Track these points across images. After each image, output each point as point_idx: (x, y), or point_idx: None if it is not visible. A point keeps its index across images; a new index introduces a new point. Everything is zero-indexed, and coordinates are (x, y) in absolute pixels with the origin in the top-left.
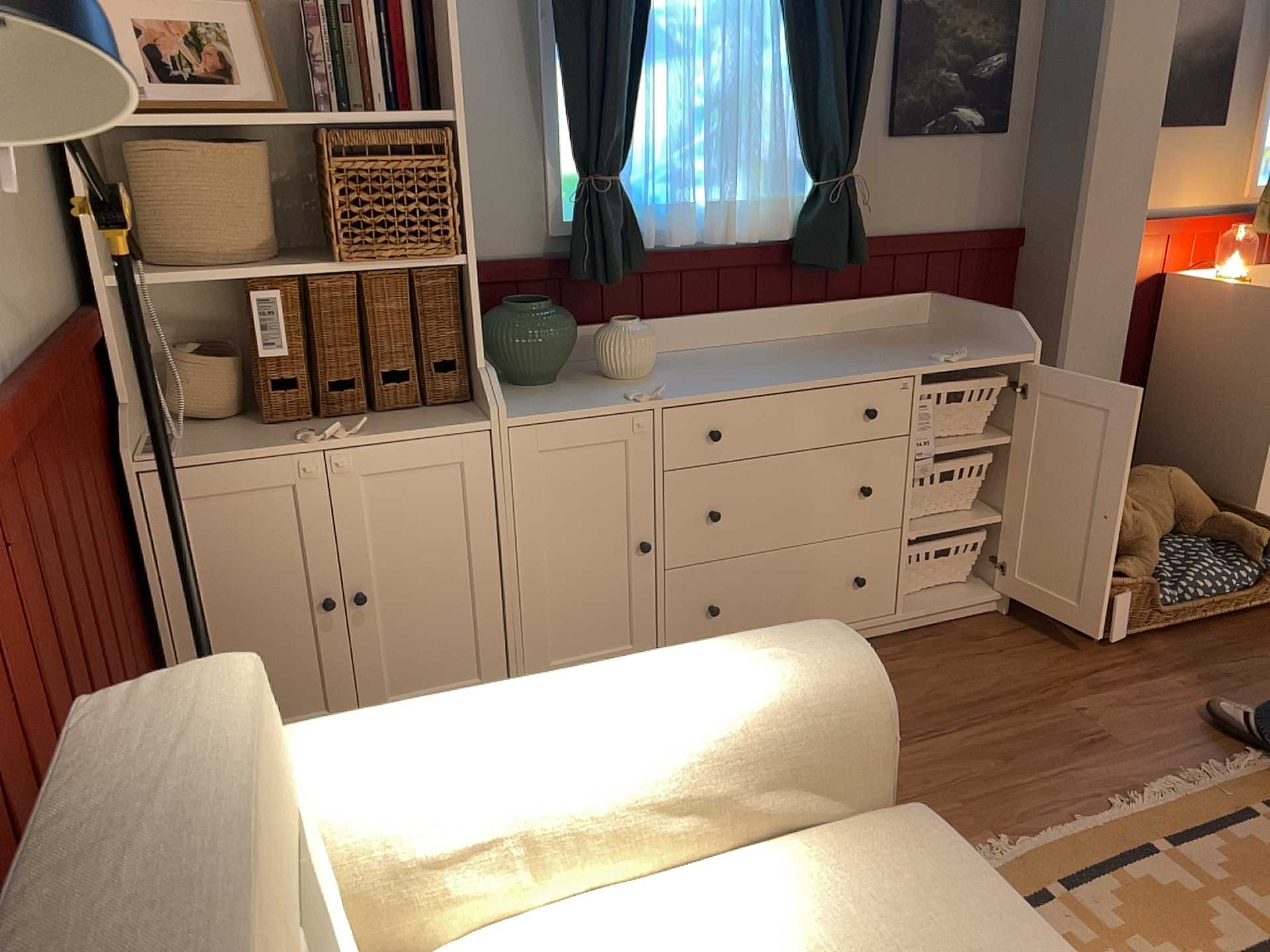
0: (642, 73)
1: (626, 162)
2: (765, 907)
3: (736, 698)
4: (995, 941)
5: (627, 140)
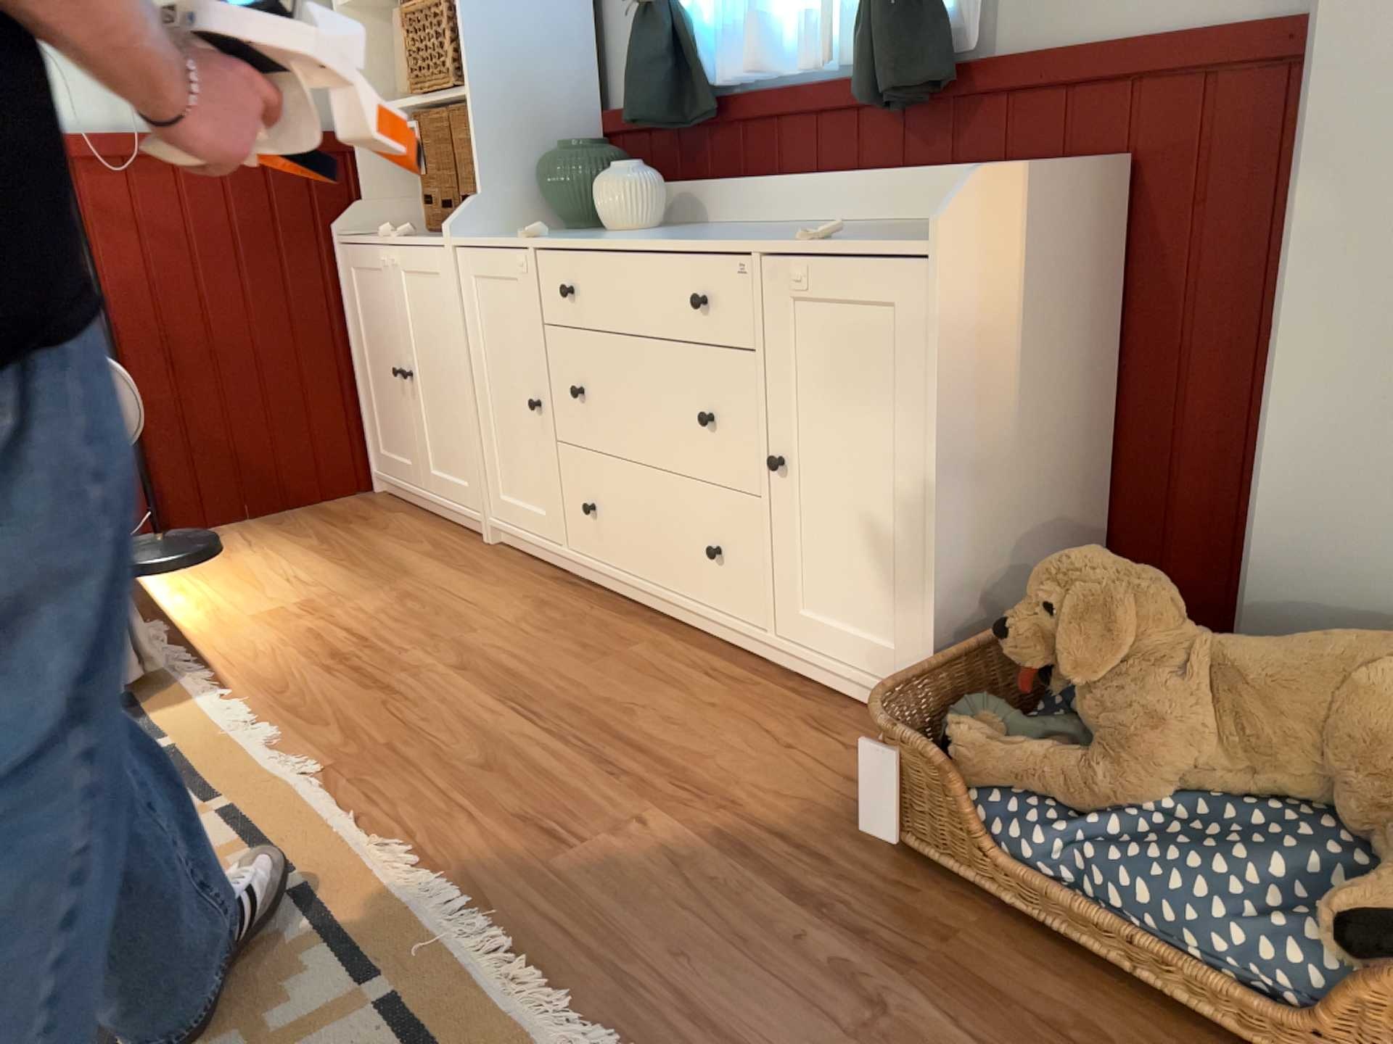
0: None
1: None
2: None
3: None
4: None
5: None
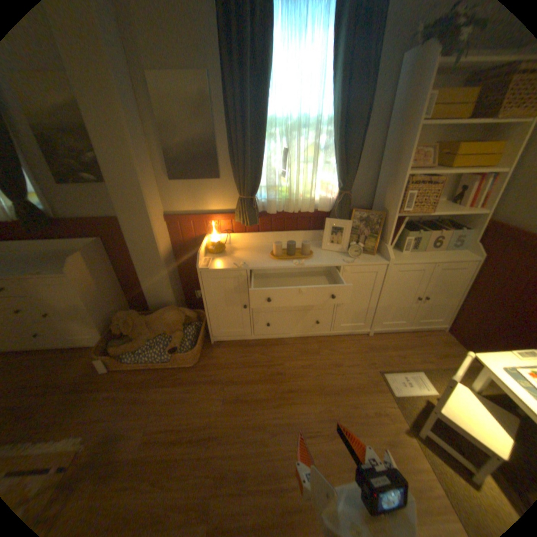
0: None
1: None
2: None
3: None
4: None
5: None
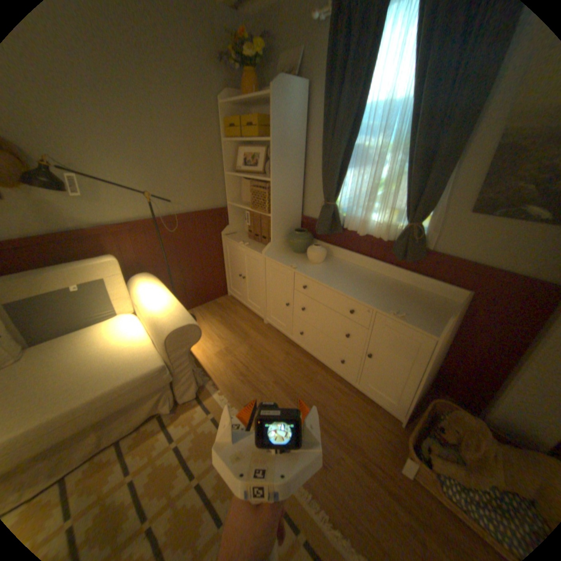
0: (349, 169)
1: (344, 198)
2: (132, 344)
3: (157, 316)
4: (114, 376)
5: (338, 191)
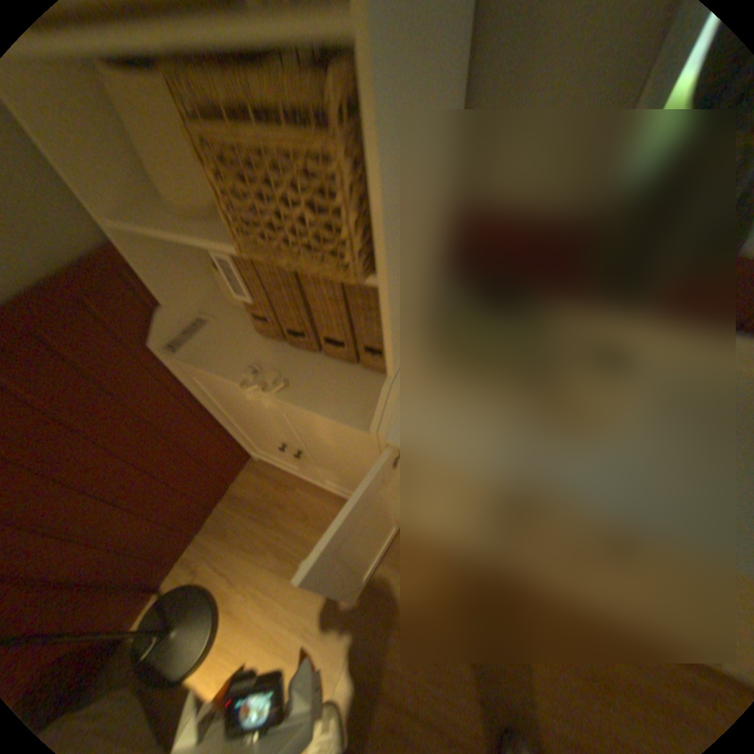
0: None
1: None
2: None
3: None
4: None
5: None
